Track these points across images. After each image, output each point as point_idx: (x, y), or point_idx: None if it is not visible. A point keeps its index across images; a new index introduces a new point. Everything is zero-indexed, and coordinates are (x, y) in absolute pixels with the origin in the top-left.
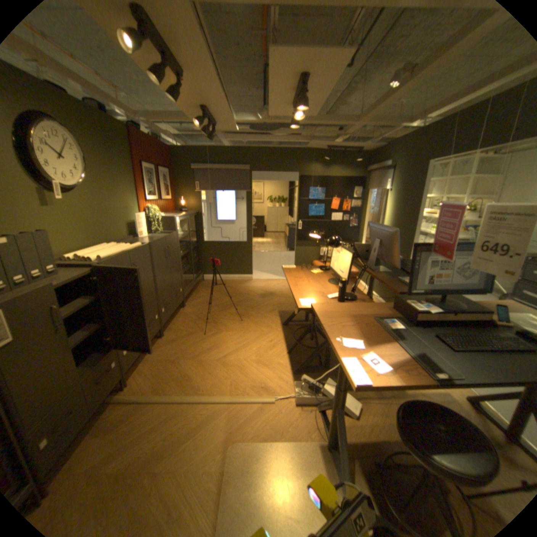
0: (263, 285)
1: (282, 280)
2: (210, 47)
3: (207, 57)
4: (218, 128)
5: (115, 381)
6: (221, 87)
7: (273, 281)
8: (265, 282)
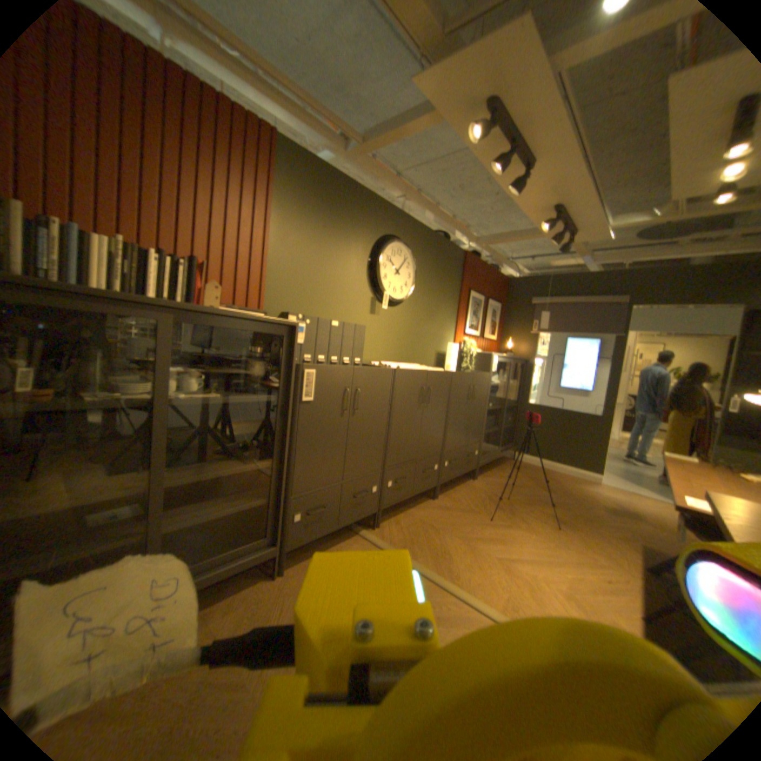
0: (622, 498)
1: (670, 503)
2: (577, 119)
3: (568, 127)
4: (583, 243)
5: (369, 510)
6: (586, 166)
7: (648, 500)
8: (628, 495)
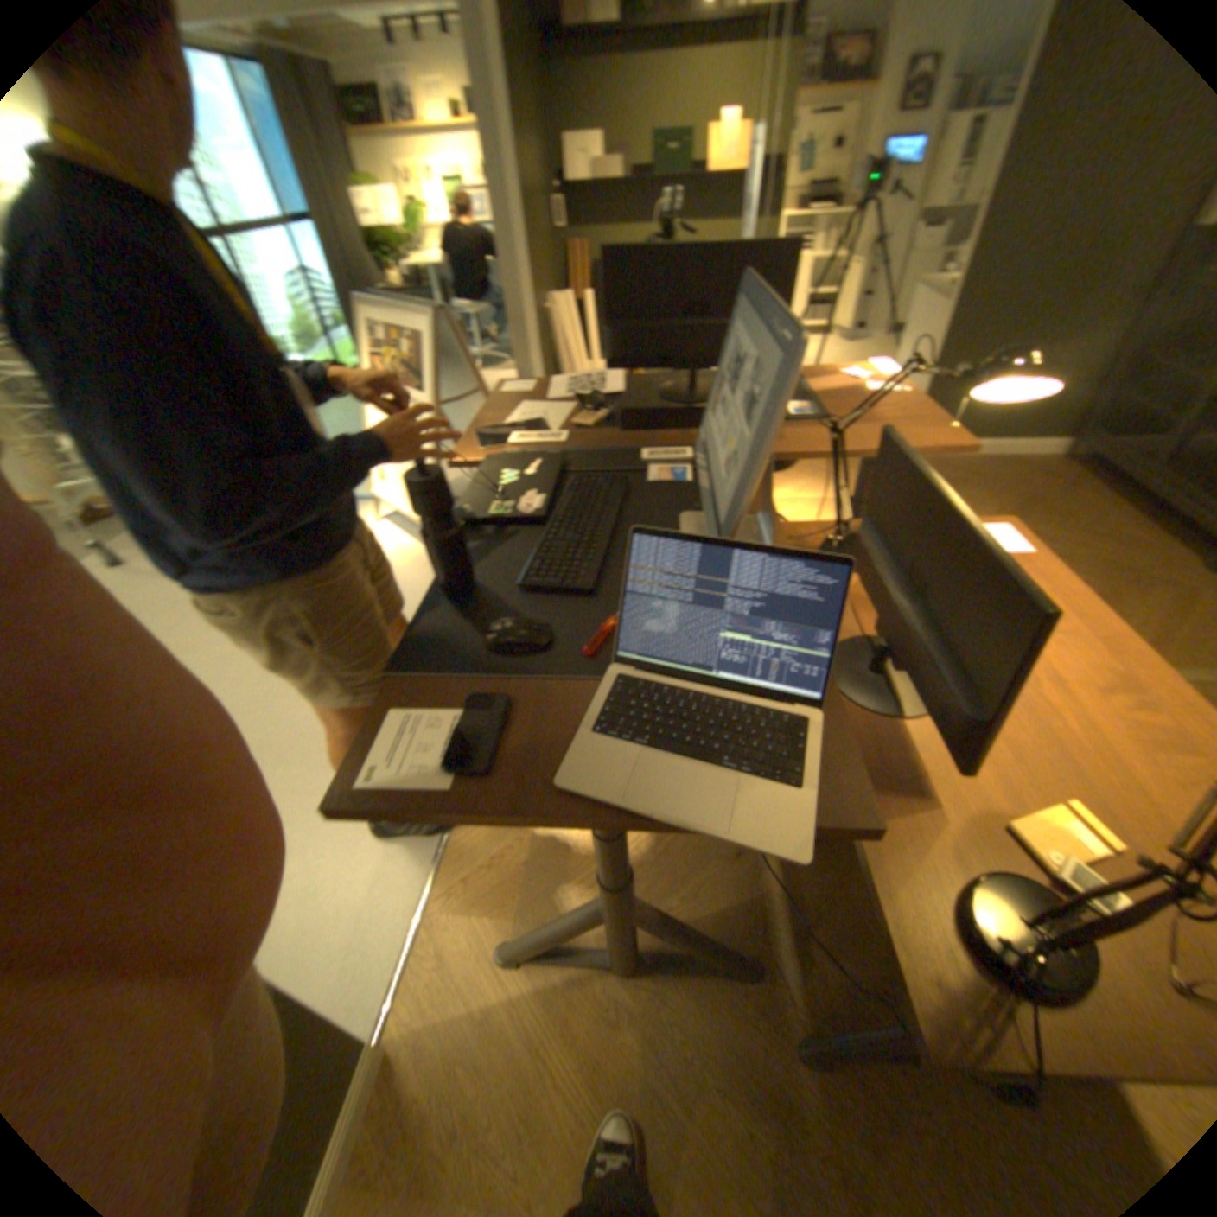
0: None
1: None
2: None
3: None
4: None
5: None
6: None
7: None
8: None
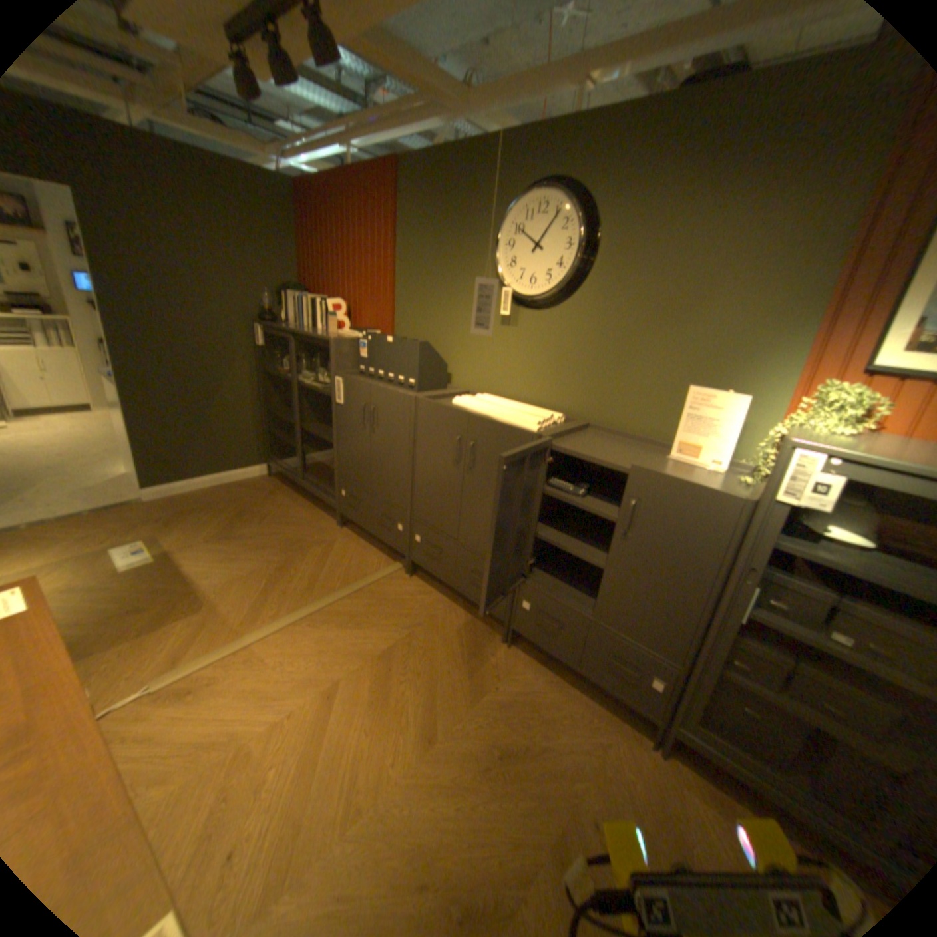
0: None
1: None
2: None
3: None
4: None
5: (397, 547)
6: None
7: None
8: None
